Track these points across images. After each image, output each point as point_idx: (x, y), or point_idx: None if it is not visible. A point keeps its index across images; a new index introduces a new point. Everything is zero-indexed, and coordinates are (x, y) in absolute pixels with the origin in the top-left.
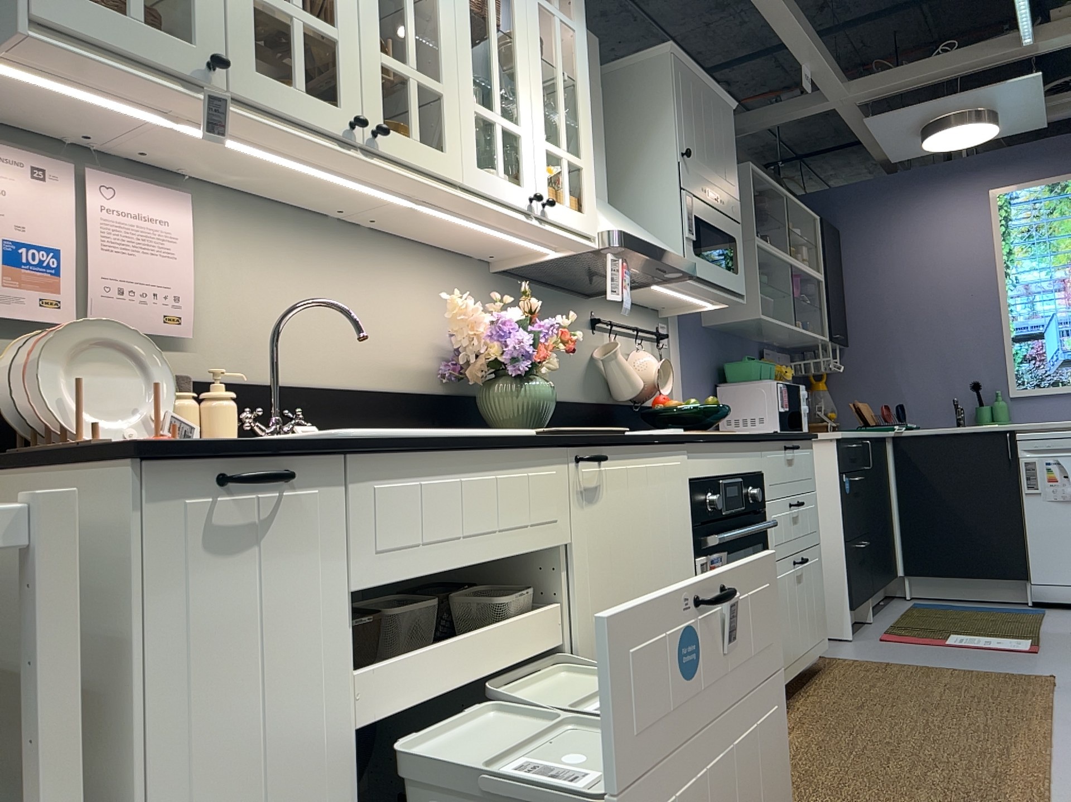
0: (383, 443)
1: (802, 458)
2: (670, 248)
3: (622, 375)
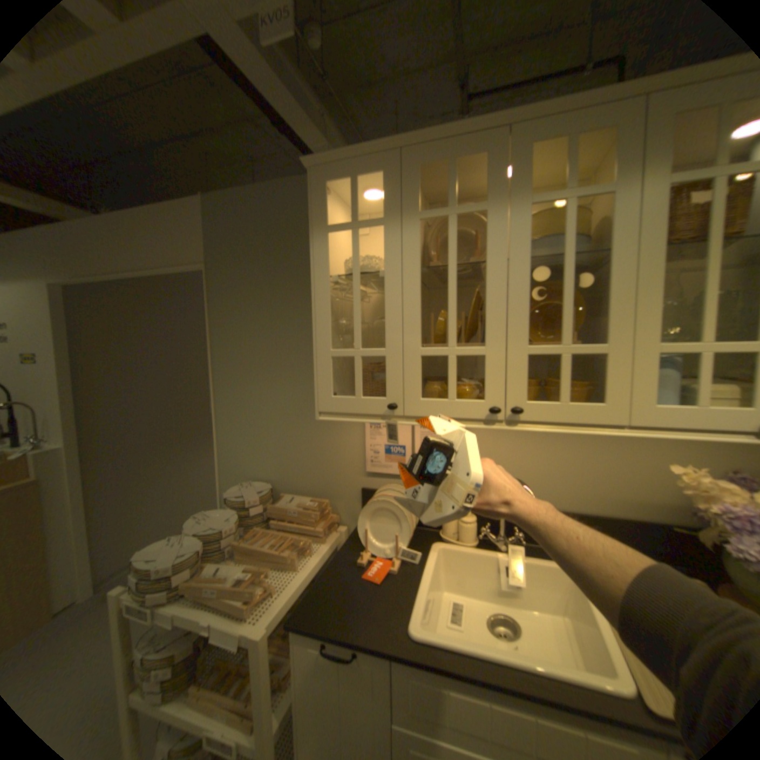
0: (414, 666)
1: None
2: None
3: None
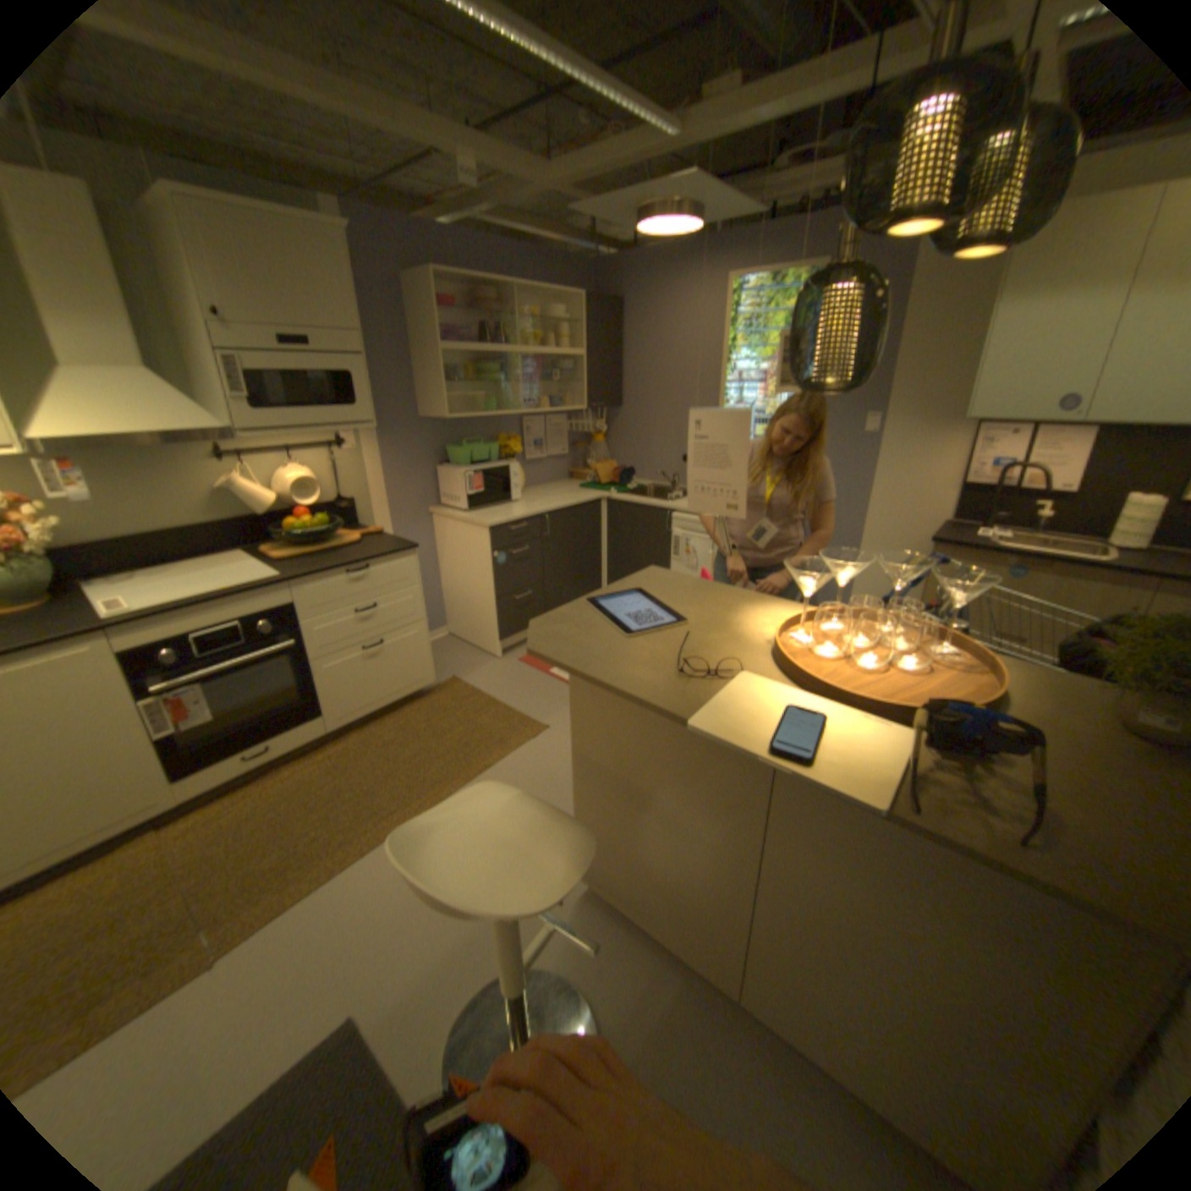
0: None
1: (385, 570)
2: (188, 417)
3: (246, 497)
